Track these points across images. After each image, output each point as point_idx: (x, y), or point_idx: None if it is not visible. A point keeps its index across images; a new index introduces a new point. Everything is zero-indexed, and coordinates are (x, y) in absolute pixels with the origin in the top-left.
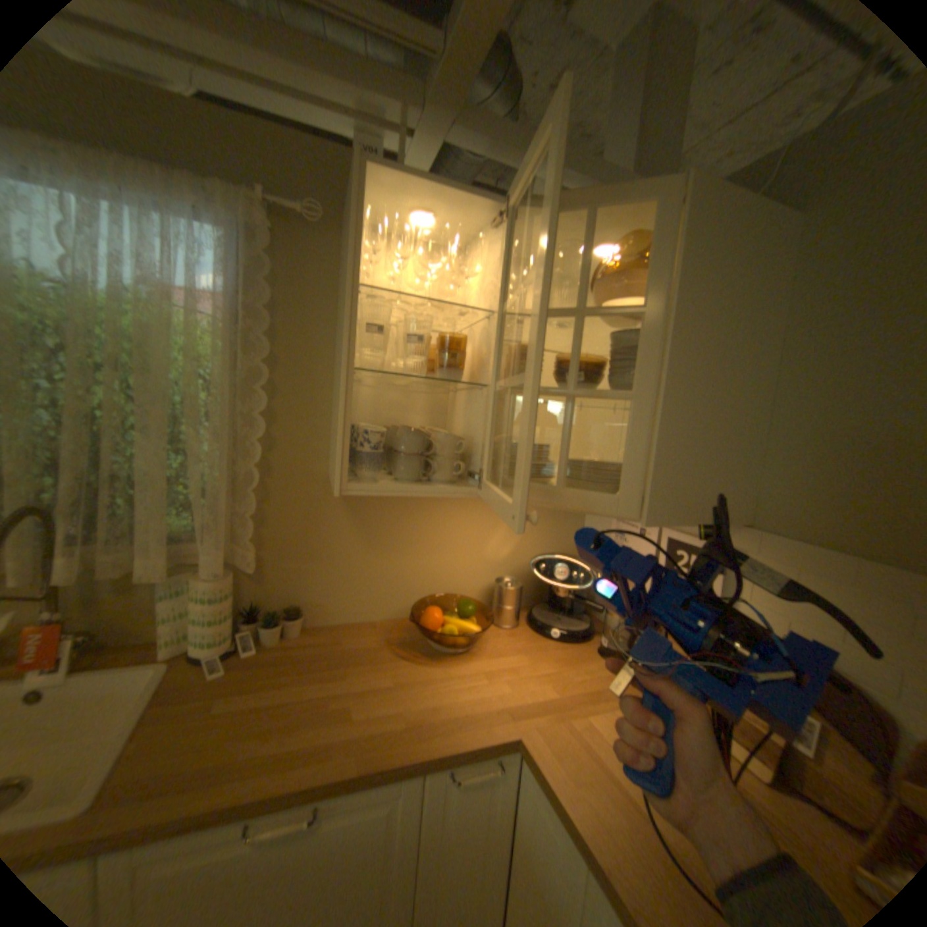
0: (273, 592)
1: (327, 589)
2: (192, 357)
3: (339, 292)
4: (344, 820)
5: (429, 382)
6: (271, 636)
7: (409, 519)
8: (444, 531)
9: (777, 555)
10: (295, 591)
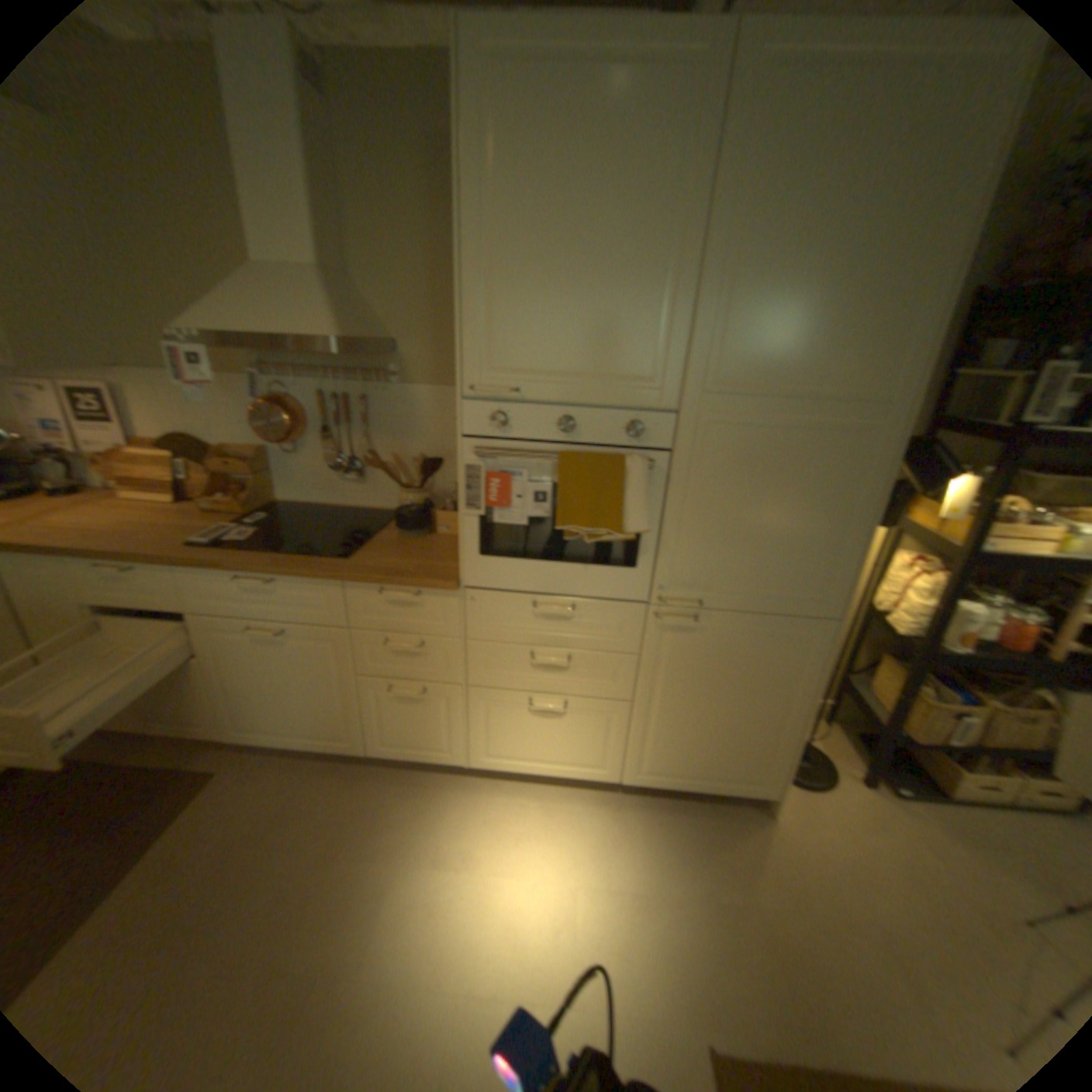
0: None
1: None
2: None
3: None
4: None
5: None
6: None
7: None
8: None
9: (139, 382)
10: None
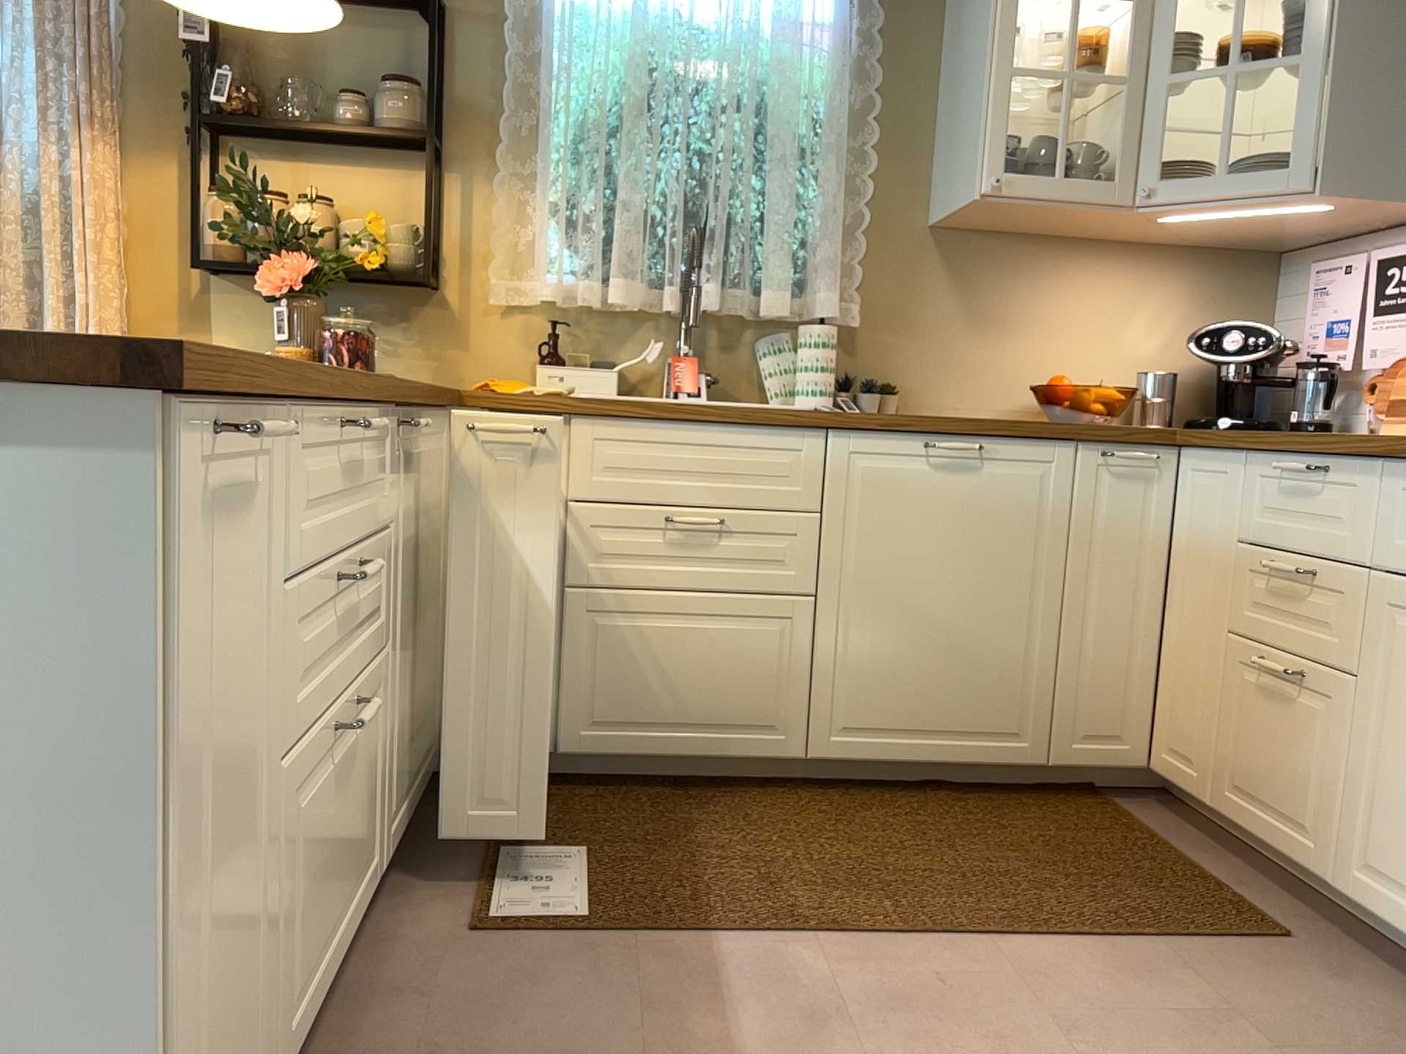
0: (865, 364)
1: (923, 367)
2: (815, 86)
3: (945, 9)
4: (1004, 465)
5: (1048, 109)
6: (874, 398)
7: (1021, 286)
8: (1065, 307)
9: None
10: (888, 365)
